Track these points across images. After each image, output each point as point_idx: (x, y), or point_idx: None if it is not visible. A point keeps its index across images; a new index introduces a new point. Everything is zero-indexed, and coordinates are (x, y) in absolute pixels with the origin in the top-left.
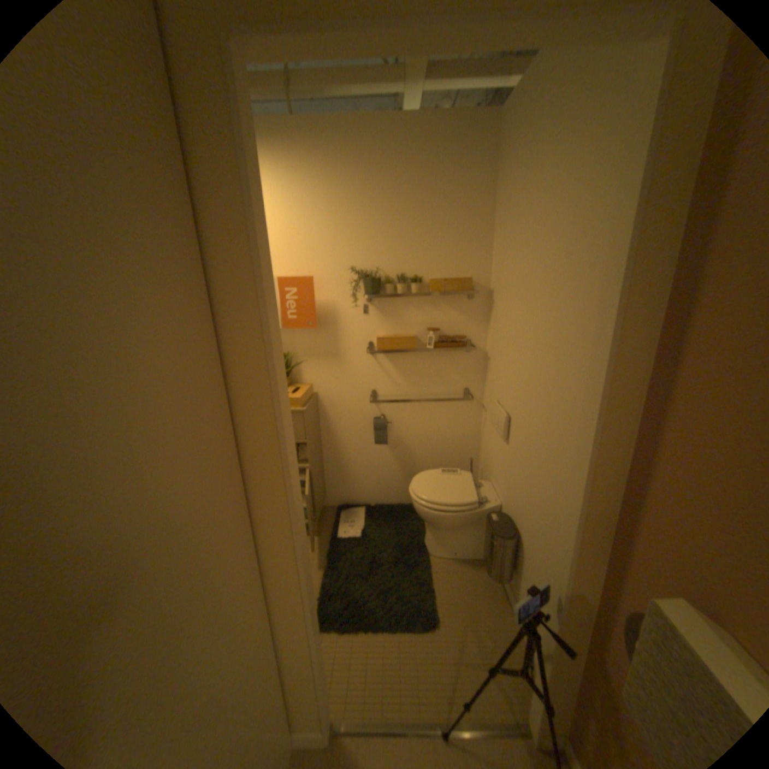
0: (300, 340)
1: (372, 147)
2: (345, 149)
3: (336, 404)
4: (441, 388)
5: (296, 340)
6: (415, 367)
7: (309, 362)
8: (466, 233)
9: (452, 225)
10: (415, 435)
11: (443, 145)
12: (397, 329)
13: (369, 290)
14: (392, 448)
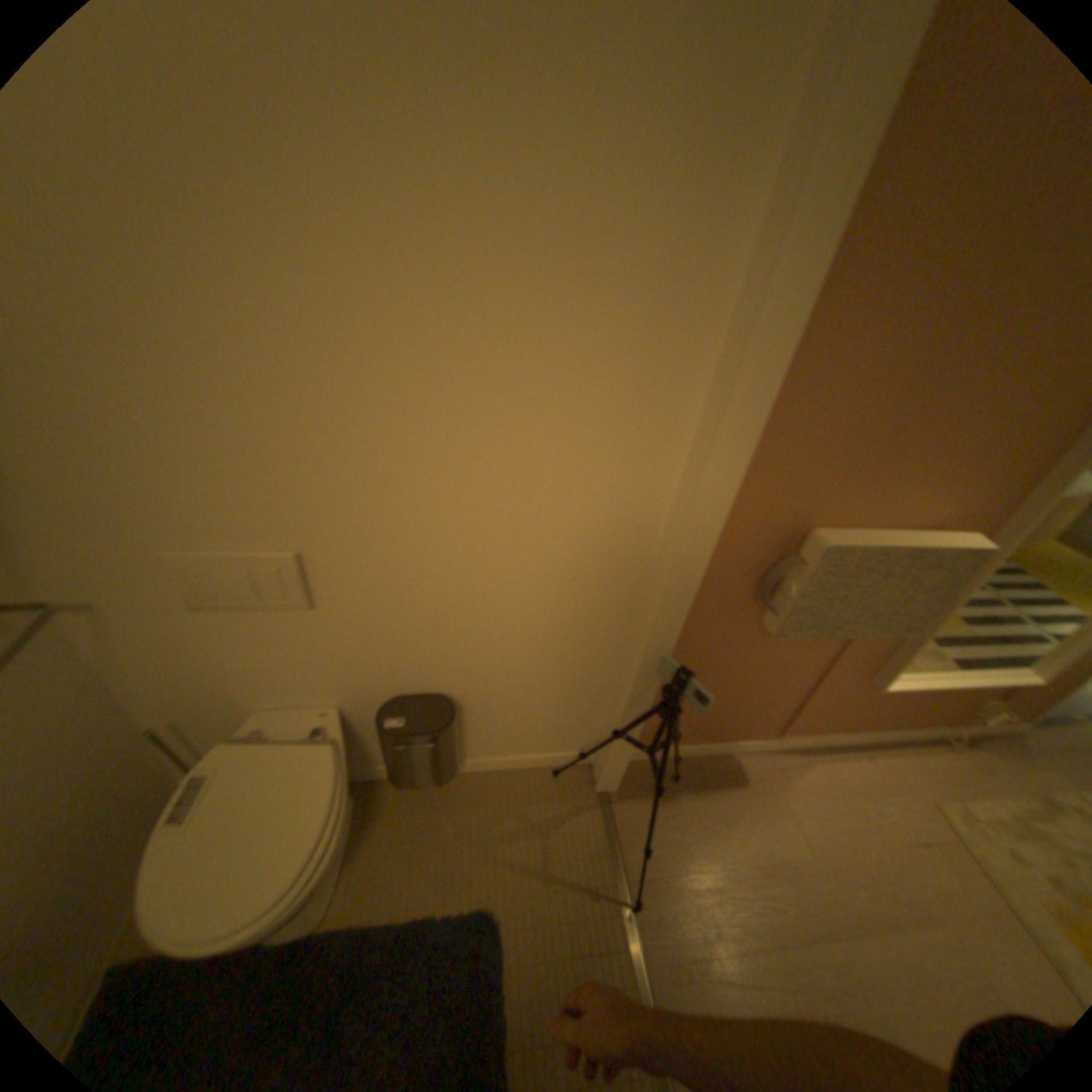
0: None
1: None
2: None
3: None
4: None
5: None
6: None
7: None
8: None
9: None
10: None
11: None
12: None
13: None
14: None
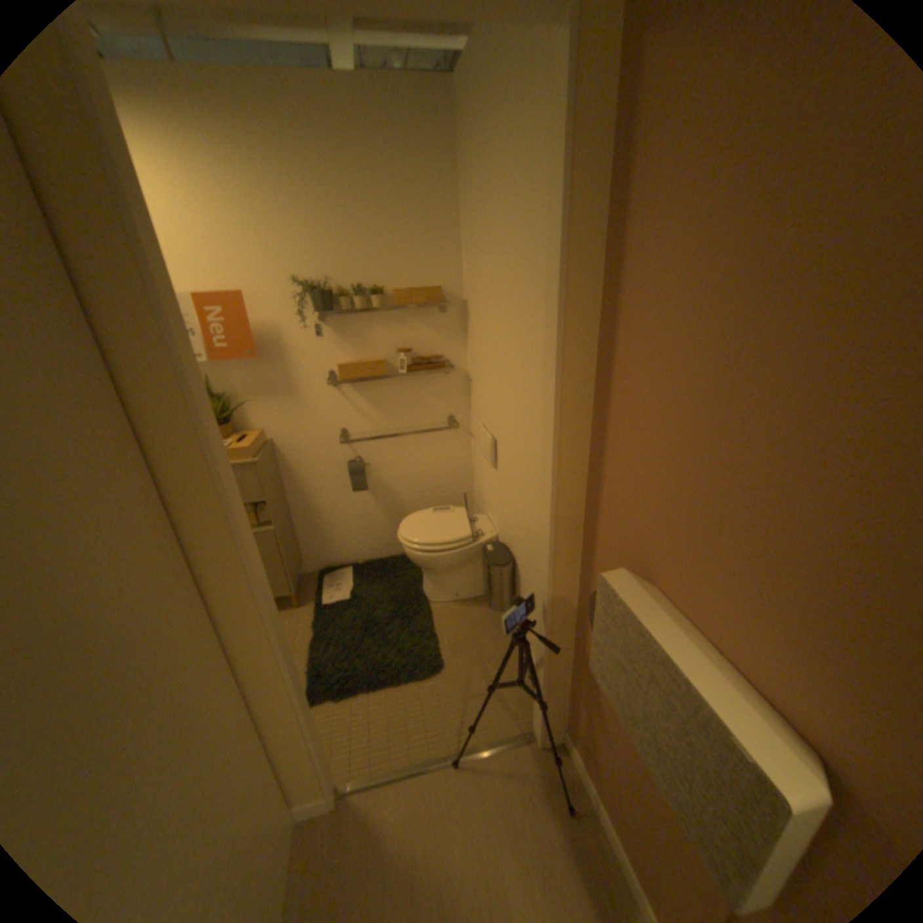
0: (238, 375)
1: (297, 118)
2: (260, 117)
3: (298, 450)
4: (422, 418)
5: (232, 375)
6: (389, 397)
7: (254, 402)
8: (428, 233)
9: (410, 222)
10: (399, 476)
11: (387, 120)
12: (361, 353)
13: (318, 306)
14: (375, 495)
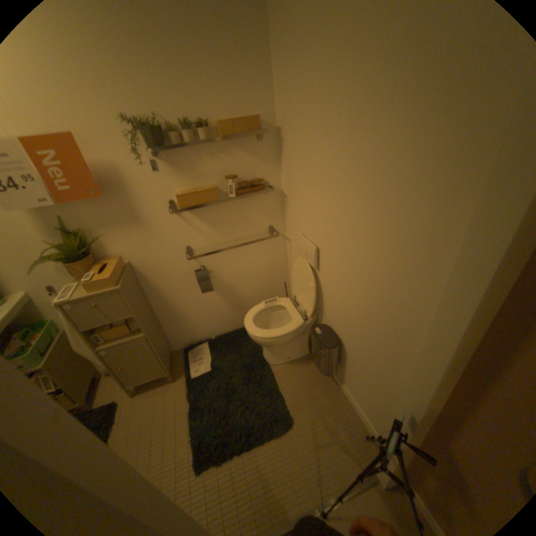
0: (87, 211)
1: None
2: None
3: (153, 267)
4: (248, 230)
5: (82, 212)
6: (221, 216)
7: (107, 233)
8: (242, 61)
9: (225, 50)
10: (235, 275)
11: None
12: (194, 182)
13: (150, 141)
14: (218, 290)
